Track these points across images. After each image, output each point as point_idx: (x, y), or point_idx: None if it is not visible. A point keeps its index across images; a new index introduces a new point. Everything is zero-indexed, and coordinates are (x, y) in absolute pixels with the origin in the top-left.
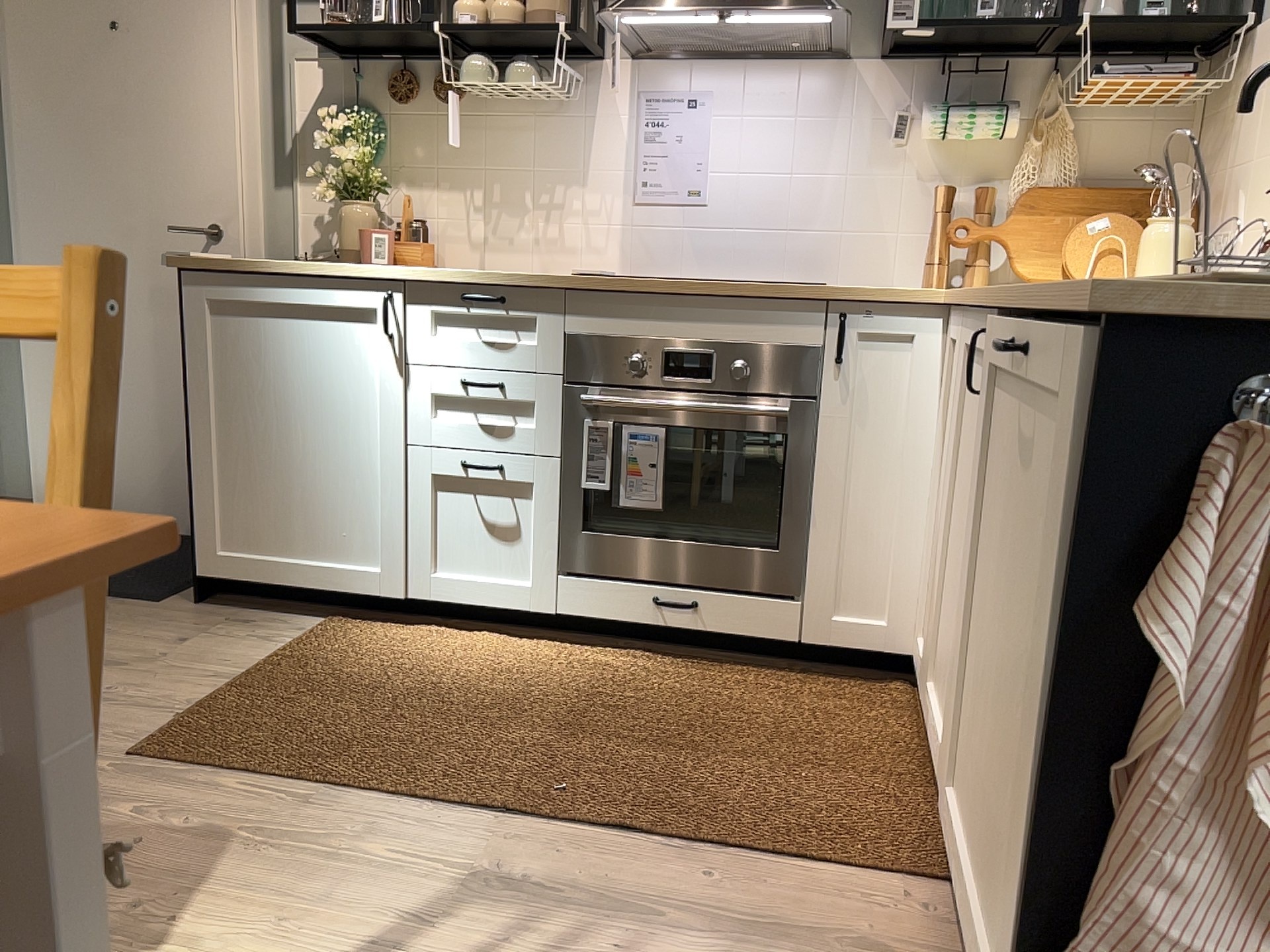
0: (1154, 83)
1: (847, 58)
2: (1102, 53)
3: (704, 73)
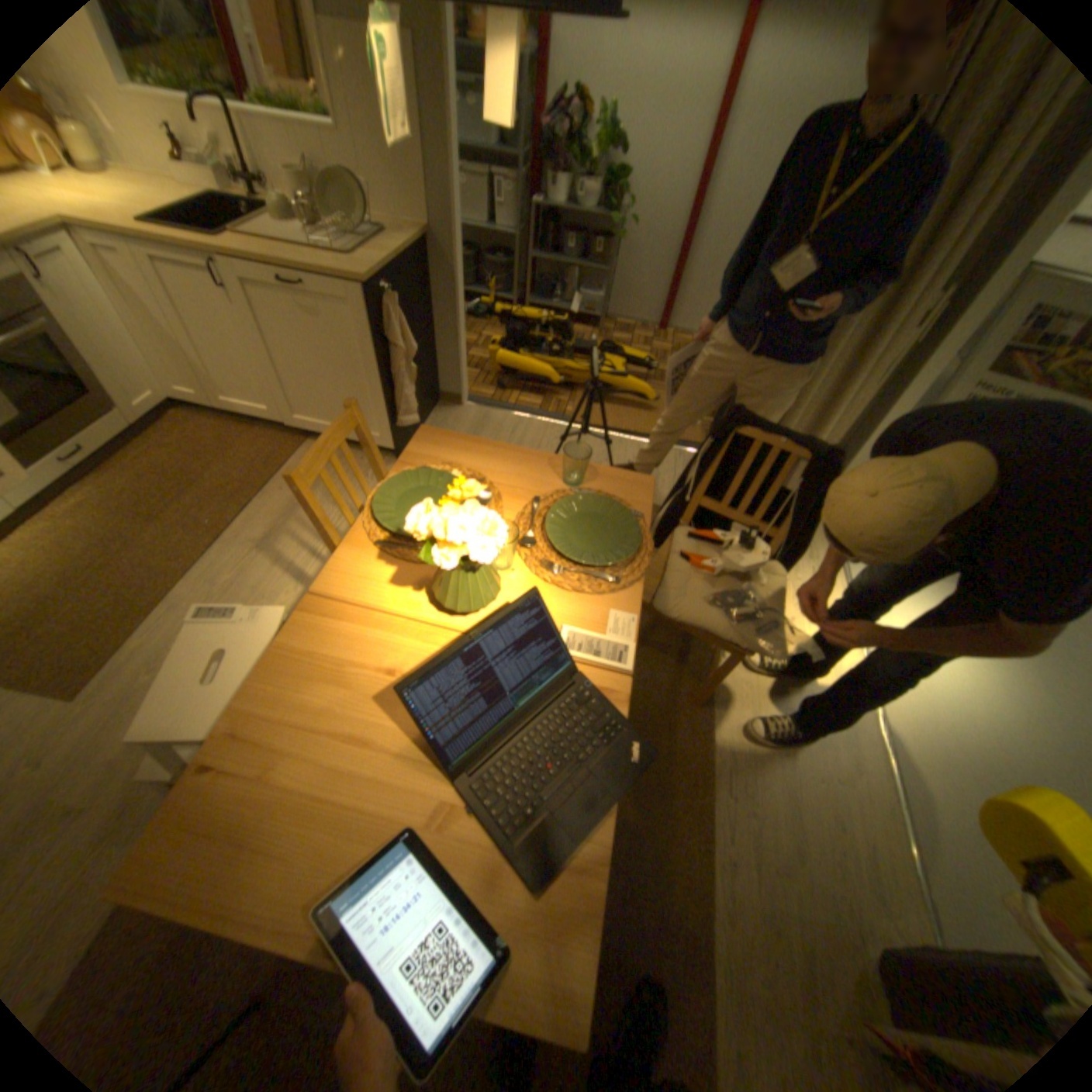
0: None
1: None
2: None
3: None
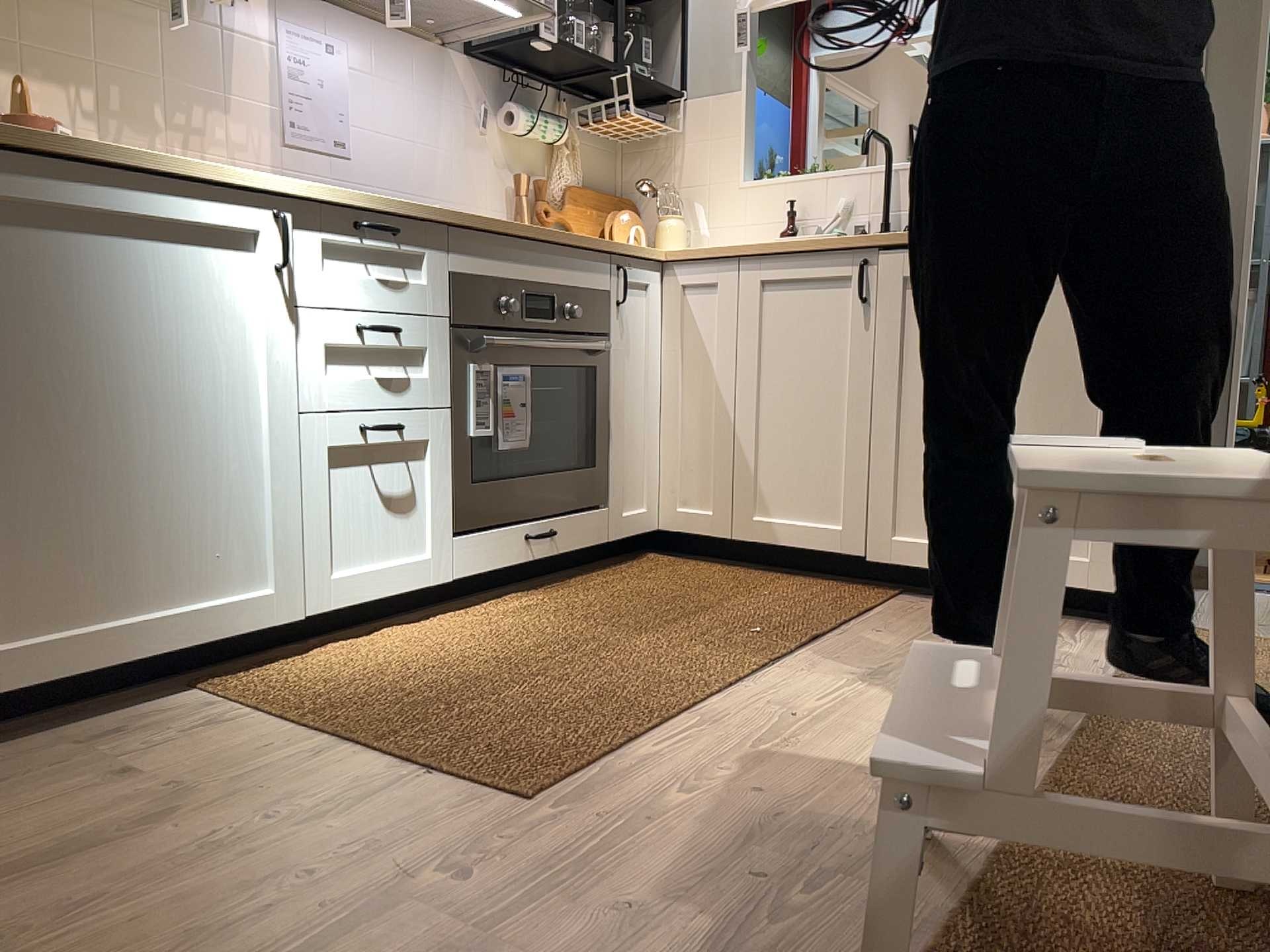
0: (655, 124)
1: (447, 49)
2: (585, 95)
3: (342, 26)
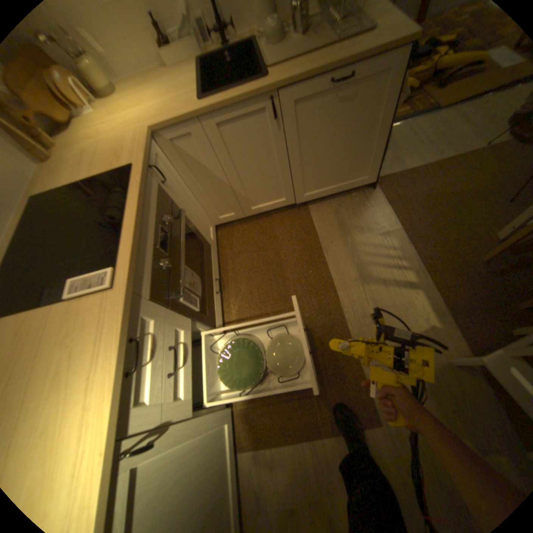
0: None
1: None
2: None
3: None
